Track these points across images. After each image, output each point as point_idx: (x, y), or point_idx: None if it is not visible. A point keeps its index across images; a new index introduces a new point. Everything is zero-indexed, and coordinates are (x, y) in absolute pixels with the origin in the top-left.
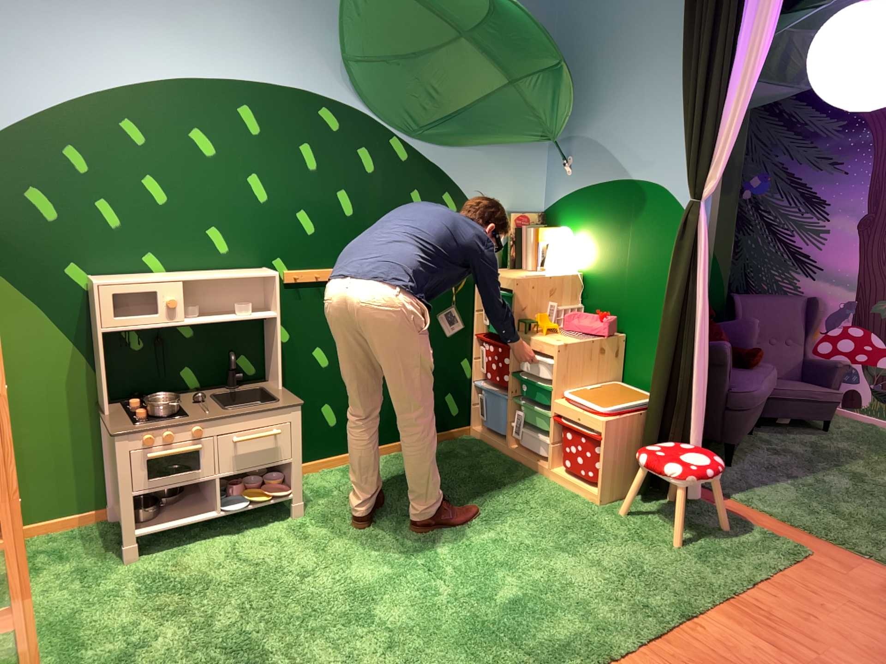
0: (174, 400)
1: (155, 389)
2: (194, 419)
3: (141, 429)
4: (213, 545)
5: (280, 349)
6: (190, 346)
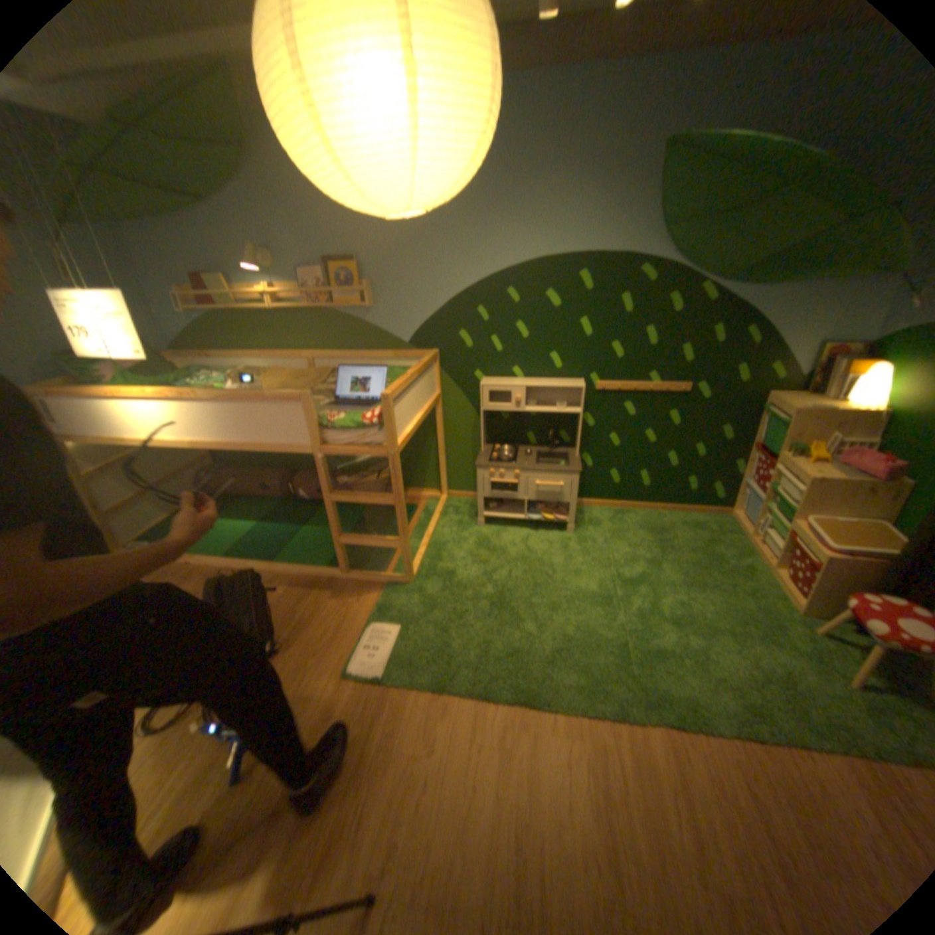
0: (516, 450)
1: (511, 441)
2: (516, 467)
3: (488, 466)
4: (519, 532)
5: (579, 433)
6: (532, 422)
